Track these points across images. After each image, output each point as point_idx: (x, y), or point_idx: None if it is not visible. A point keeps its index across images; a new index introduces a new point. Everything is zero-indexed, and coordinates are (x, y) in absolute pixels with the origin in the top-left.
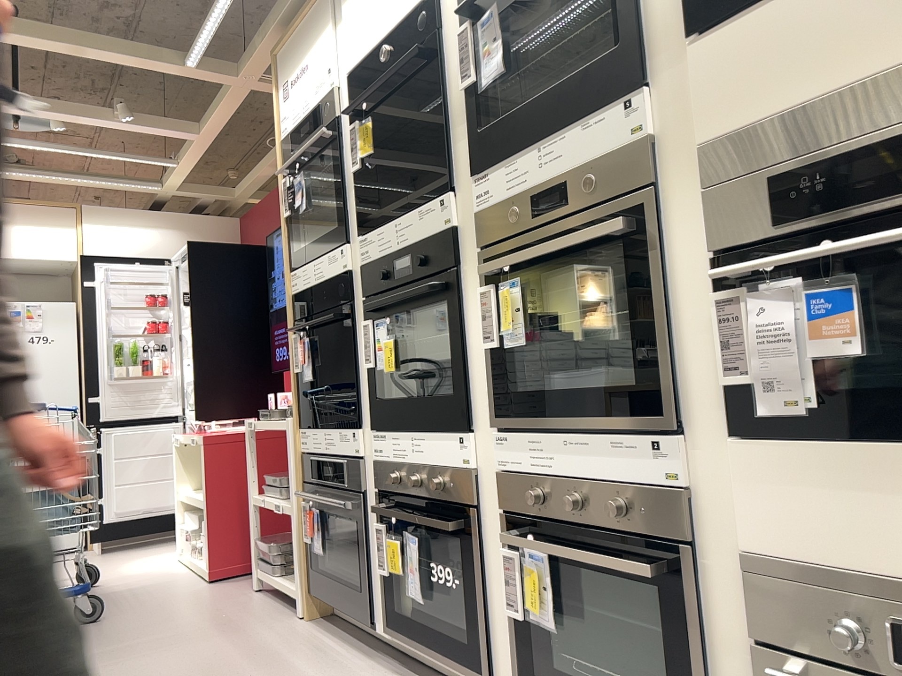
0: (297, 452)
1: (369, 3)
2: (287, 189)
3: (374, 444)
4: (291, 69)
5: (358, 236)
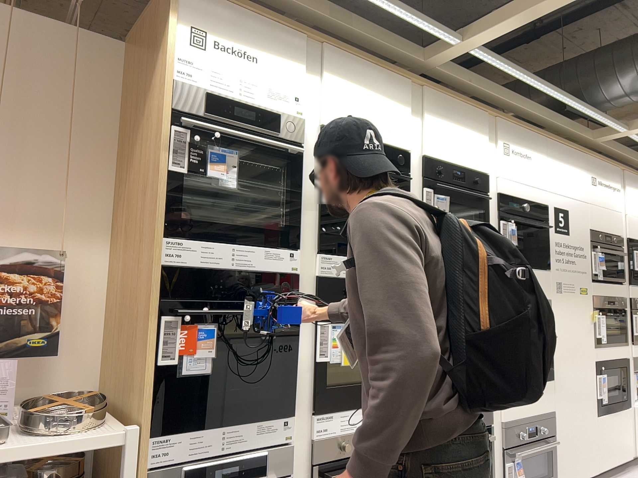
0: (142, 470)
1: (359, 104)
2: (189, 145)
3: (318, 425)
4: (222, 33)
5: (312, 250)
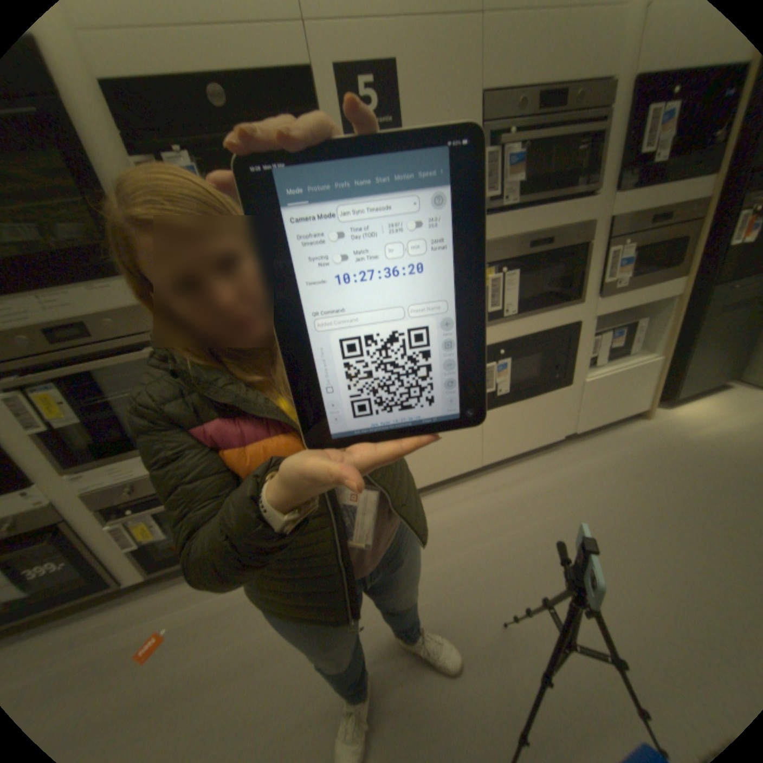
0: None
1: None
2: None
3: None
4: None
5: None
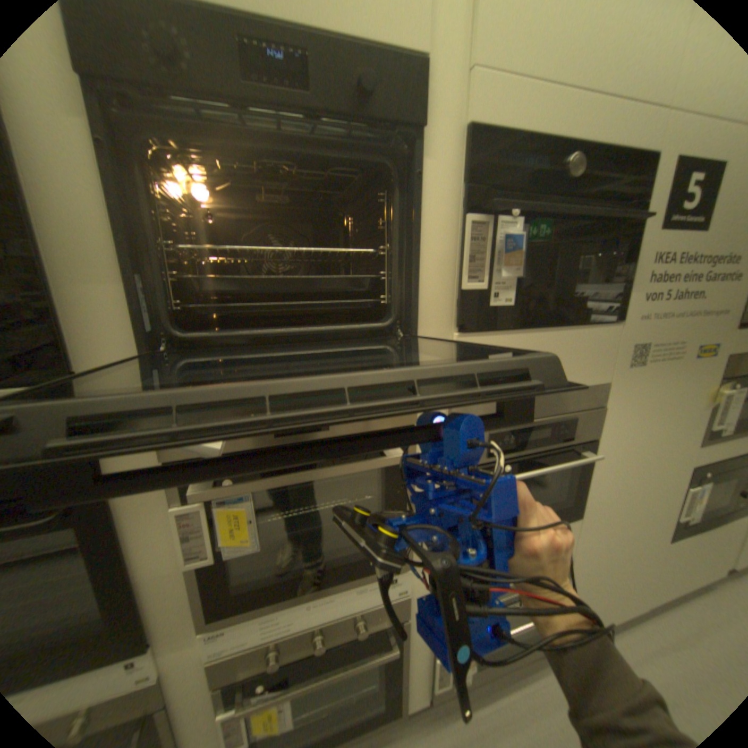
0: None
1: None
2: None
3: None
4: None
5: None
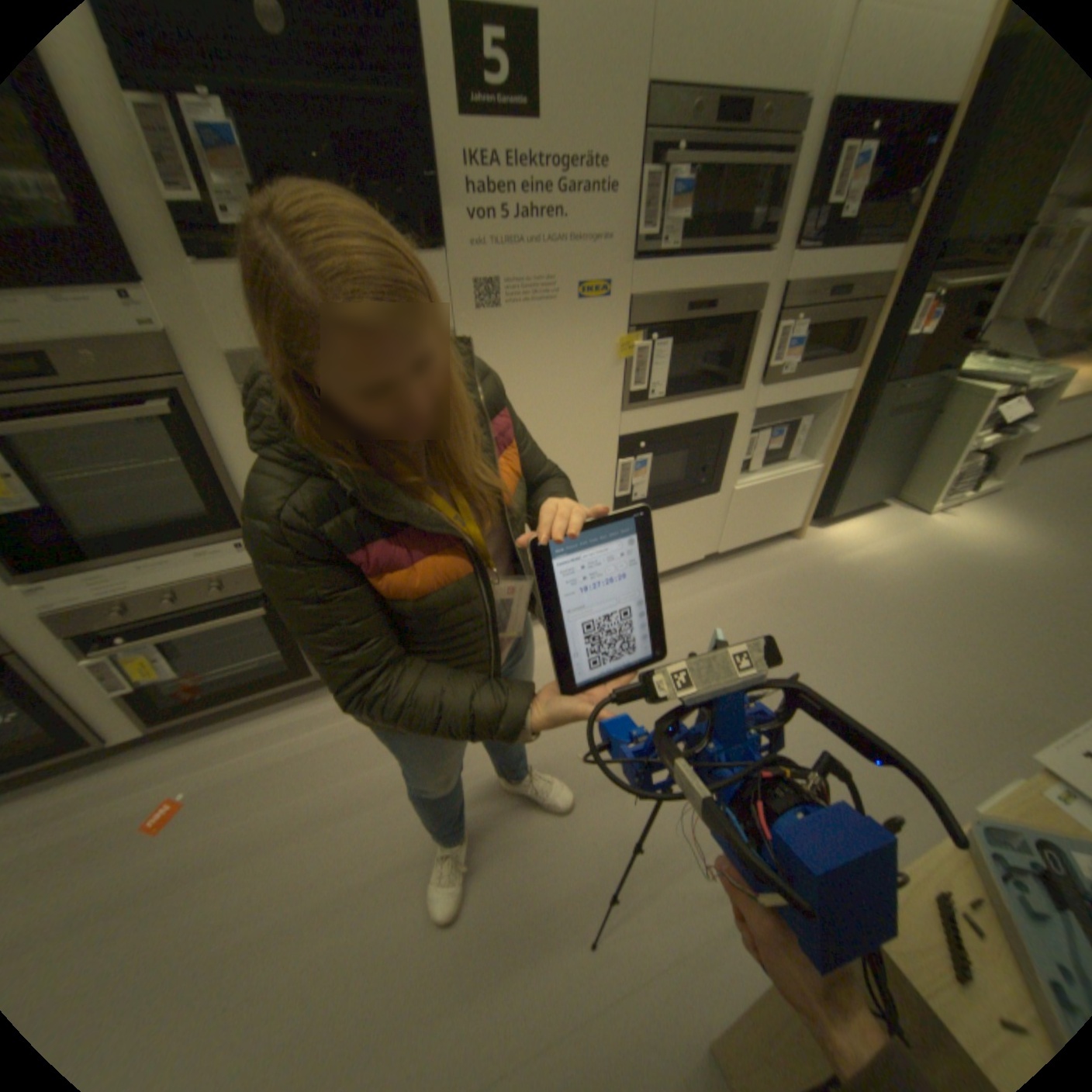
0: None
1: None
2: None
3: None
4: None
5: None
